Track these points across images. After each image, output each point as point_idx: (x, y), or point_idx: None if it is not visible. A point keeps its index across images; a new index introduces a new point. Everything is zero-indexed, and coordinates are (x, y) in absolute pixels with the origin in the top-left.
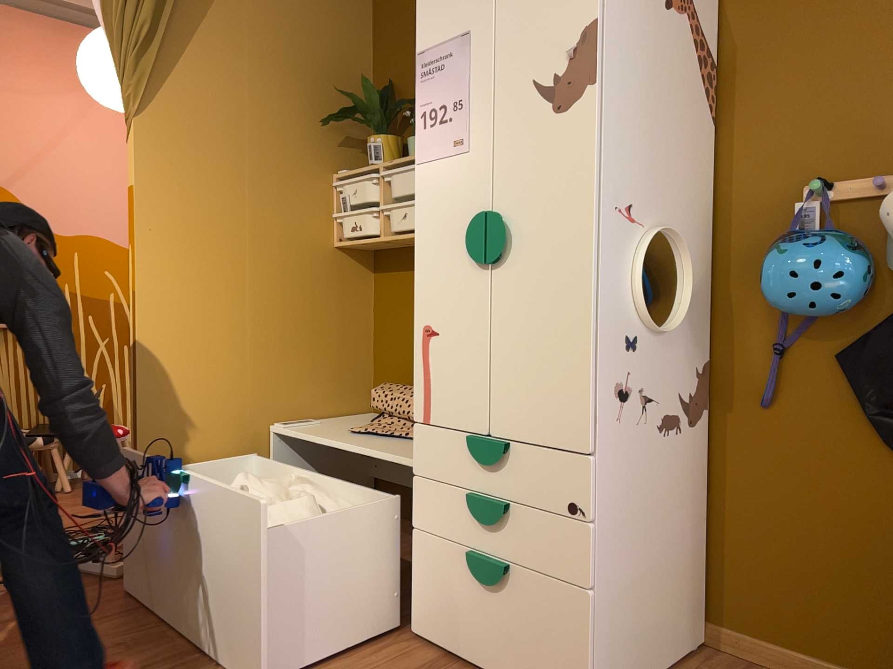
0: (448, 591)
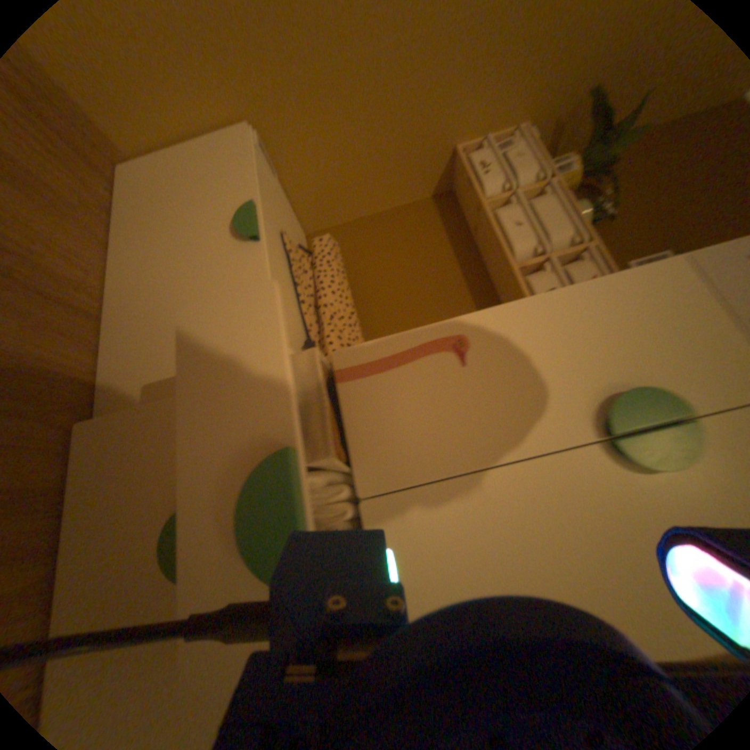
0: (136, 481)
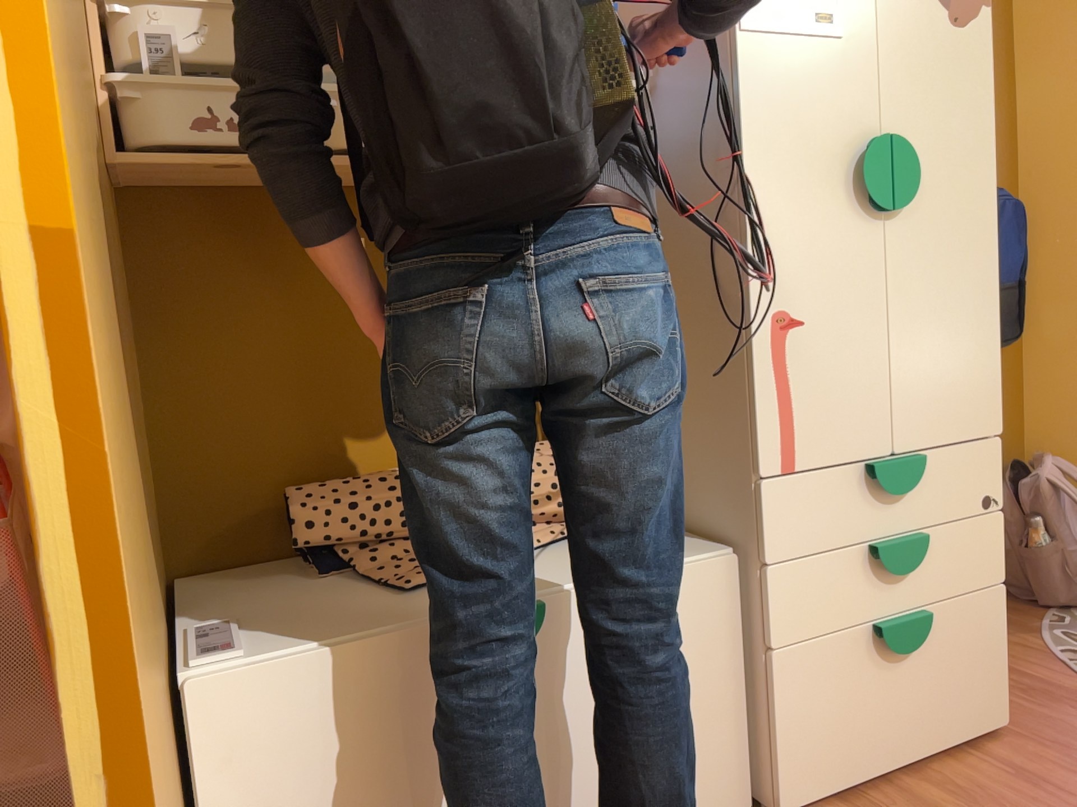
0: (844, 702)
